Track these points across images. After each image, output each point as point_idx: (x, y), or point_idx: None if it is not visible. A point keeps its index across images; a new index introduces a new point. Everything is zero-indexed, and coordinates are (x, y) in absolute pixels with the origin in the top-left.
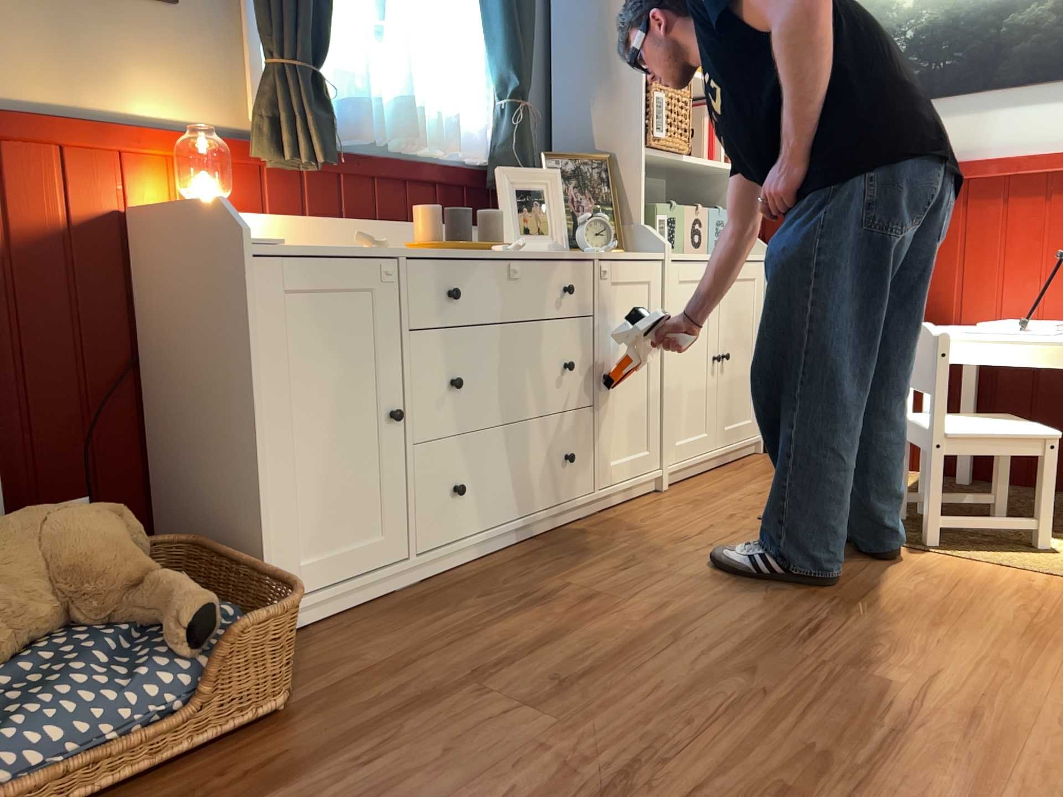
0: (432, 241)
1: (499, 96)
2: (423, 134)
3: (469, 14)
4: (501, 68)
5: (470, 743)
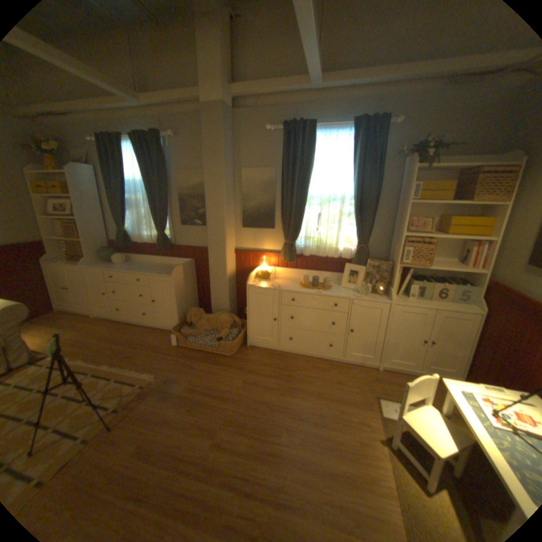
0: (302, 285)
1: (357, 242)
2: (331, 251)
3: (352, 219)
4: (356, 235)
5: (231, 379)
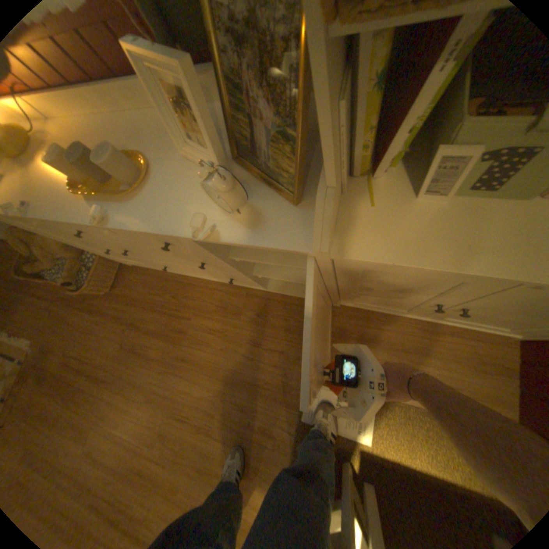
0: (68, 184)
1: None
2: None
3: None
4: None
5: (106, 342)
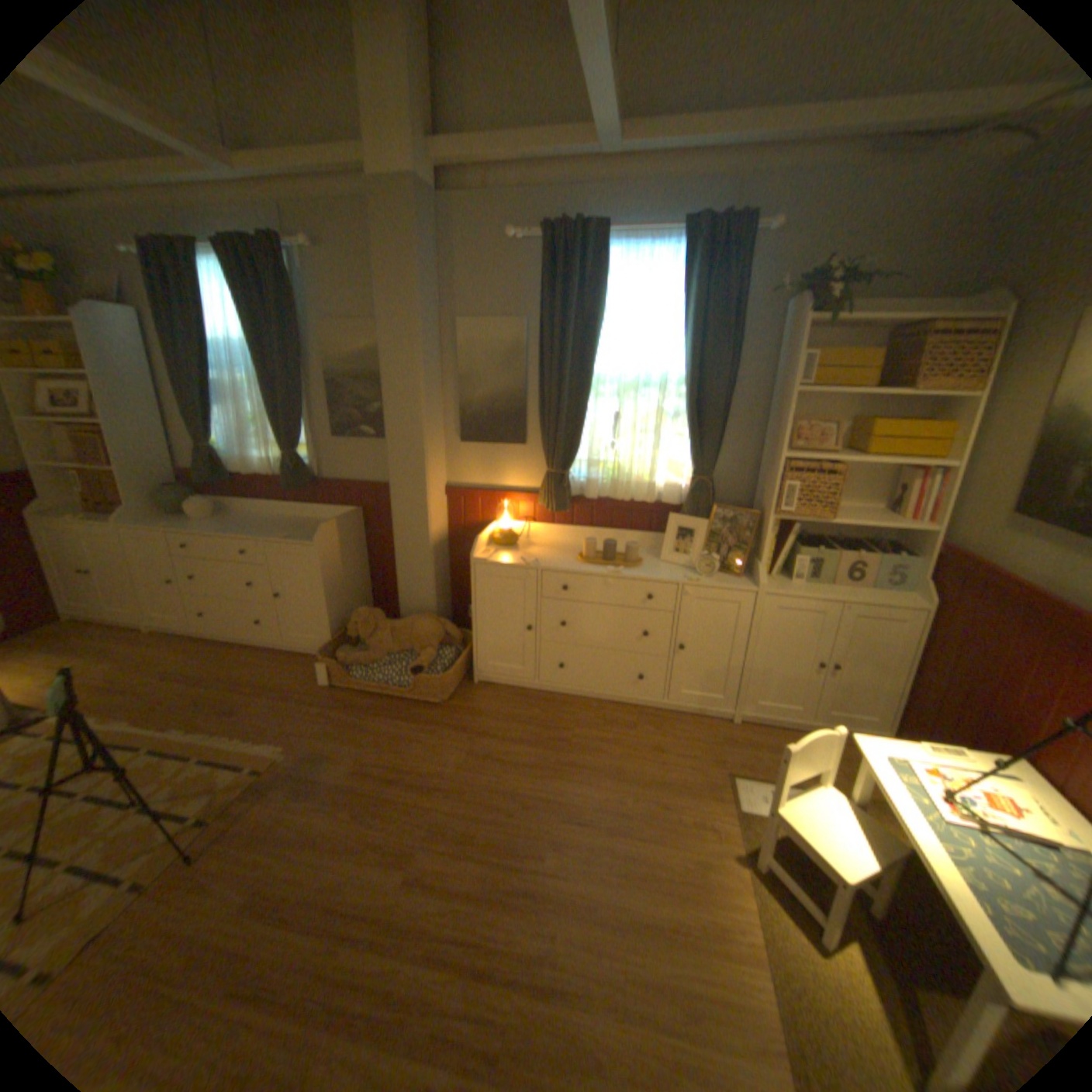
0: (582, 558)
1: (692, 471)
2: (641, 490)
3: (682, 425)
4: (690, 457)
5: (442, 750)
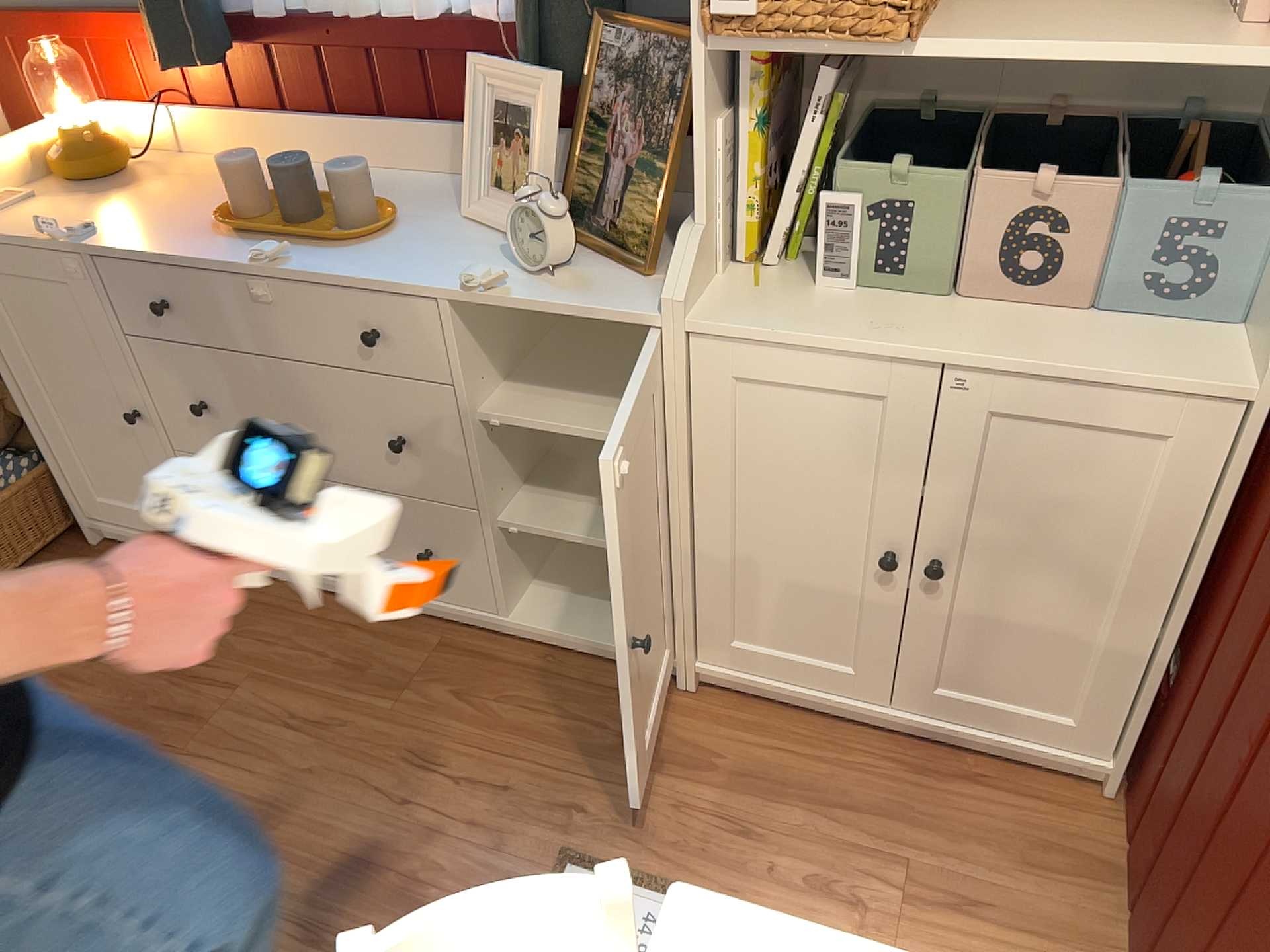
0: (232, 218)
1: None
2: None
3: None
4: None
5: None
